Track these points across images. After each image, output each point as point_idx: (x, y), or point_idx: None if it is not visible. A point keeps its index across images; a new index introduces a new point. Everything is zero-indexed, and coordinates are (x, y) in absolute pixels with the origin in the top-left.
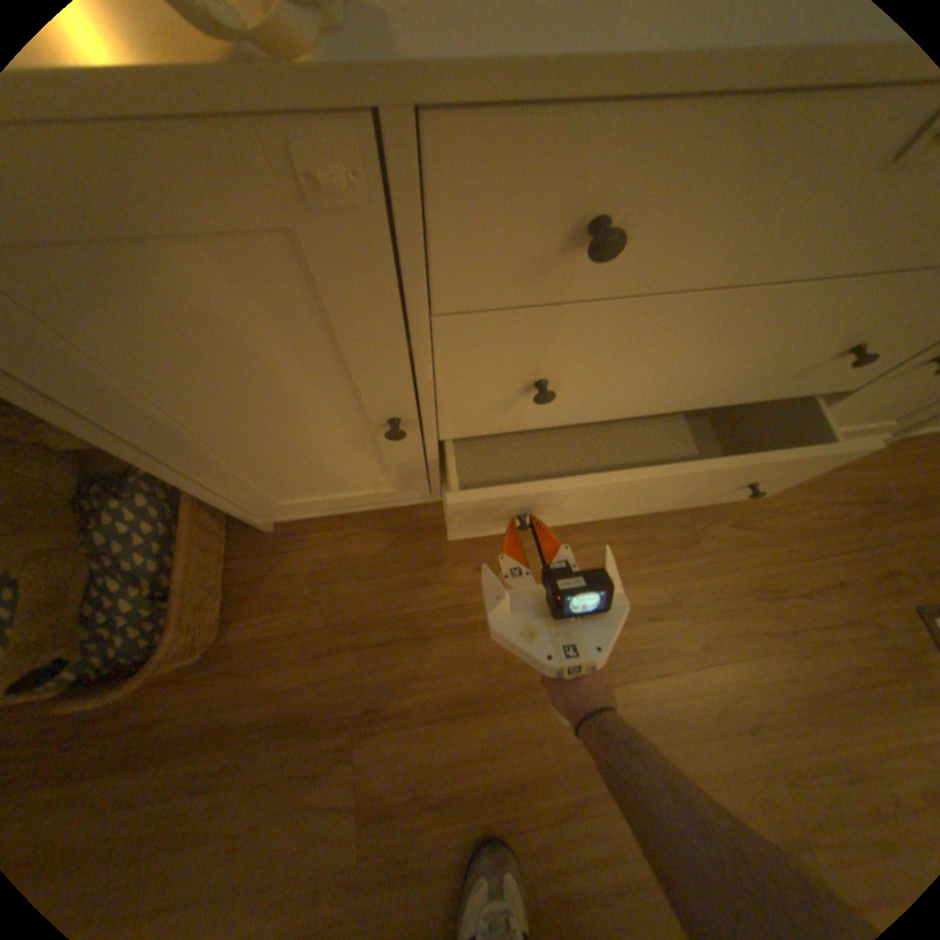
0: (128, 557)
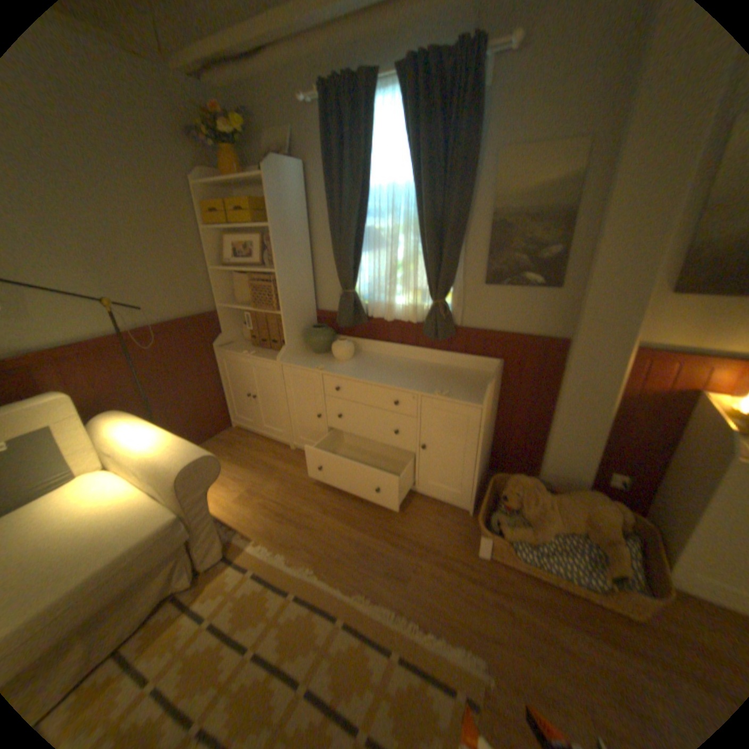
0: (636, 560)
